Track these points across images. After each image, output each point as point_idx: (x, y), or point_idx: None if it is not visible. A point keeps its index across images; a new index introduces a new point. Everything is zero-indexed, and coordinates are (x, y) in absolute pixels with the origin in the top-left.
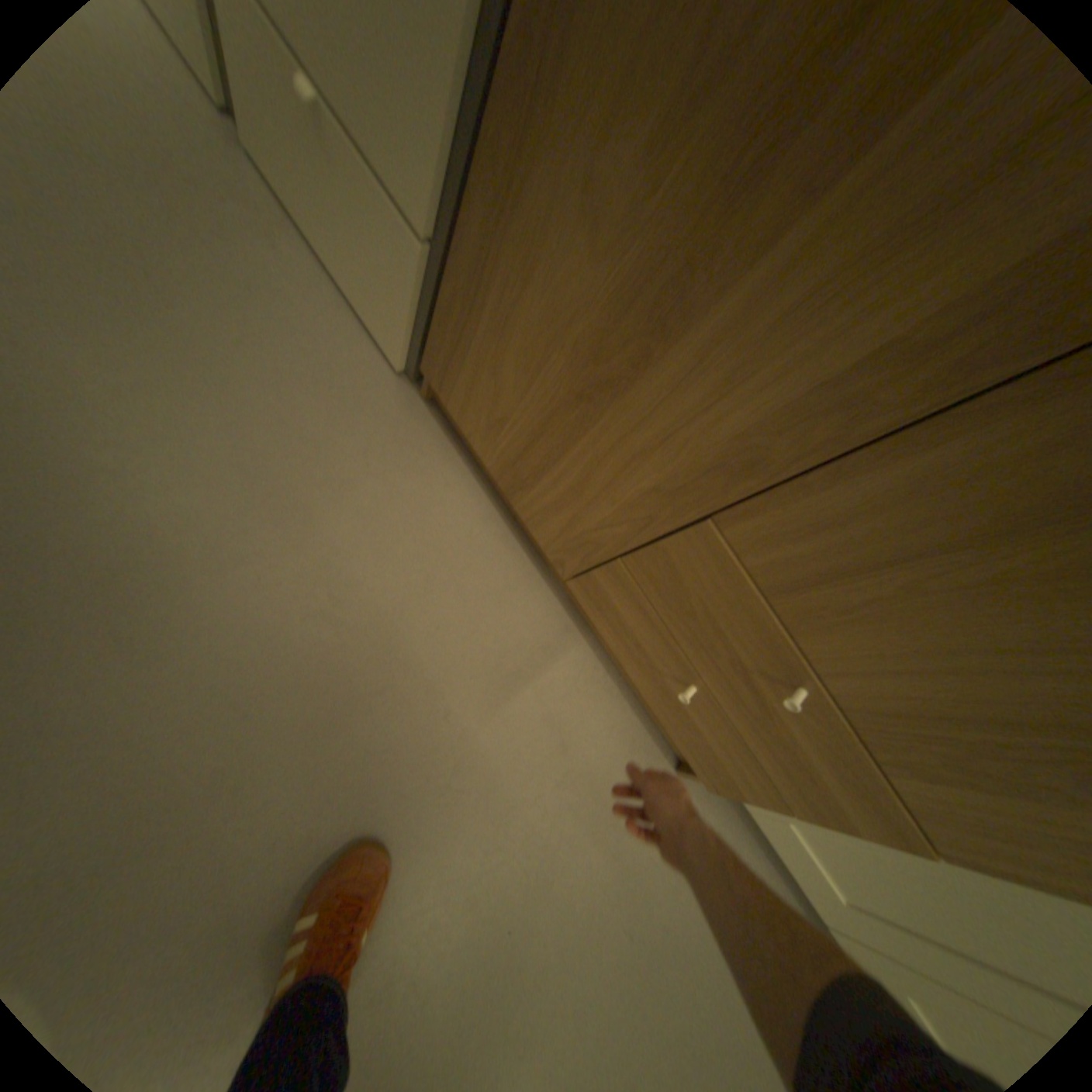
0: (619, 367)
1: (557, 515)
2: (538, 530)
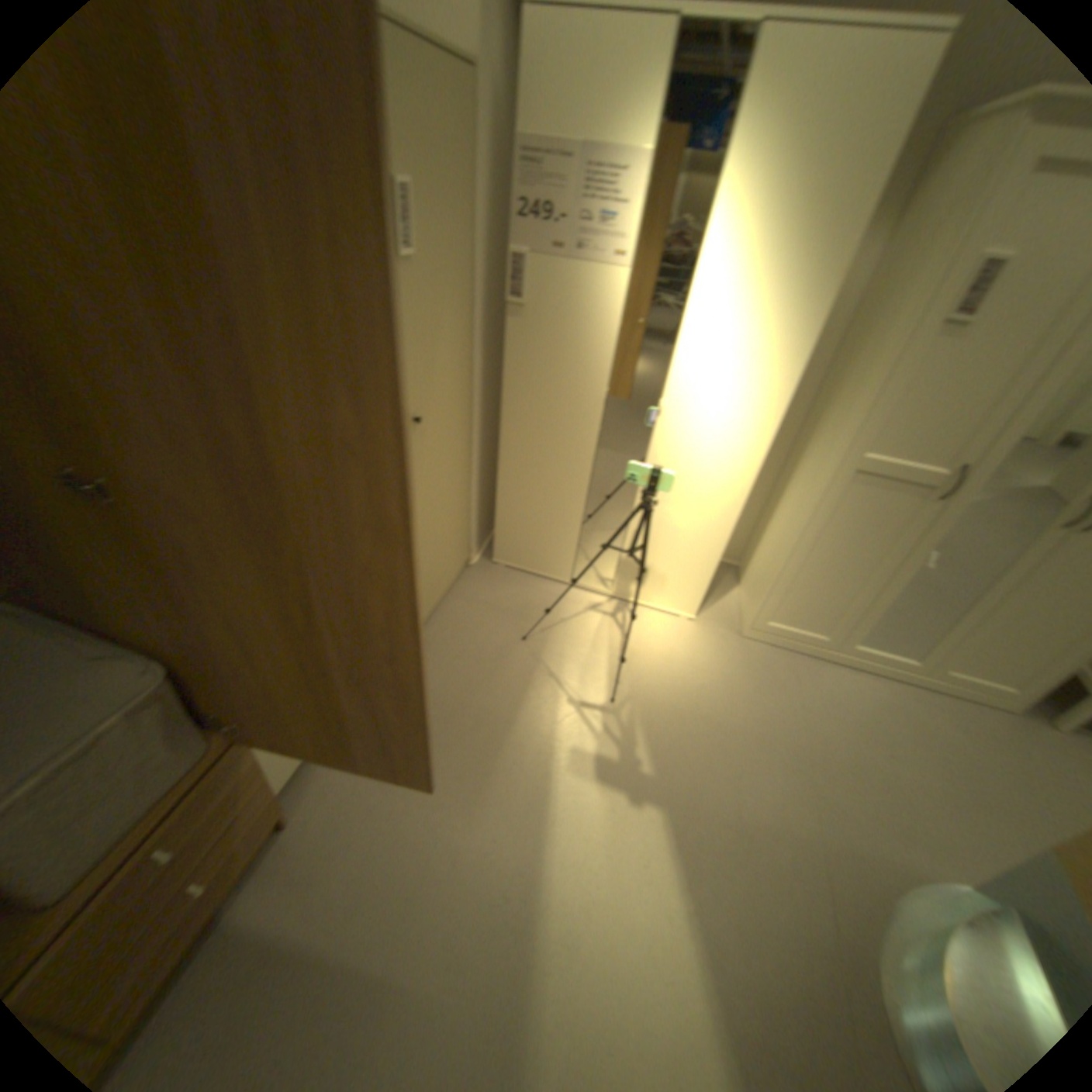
0: None
1: None
2: None
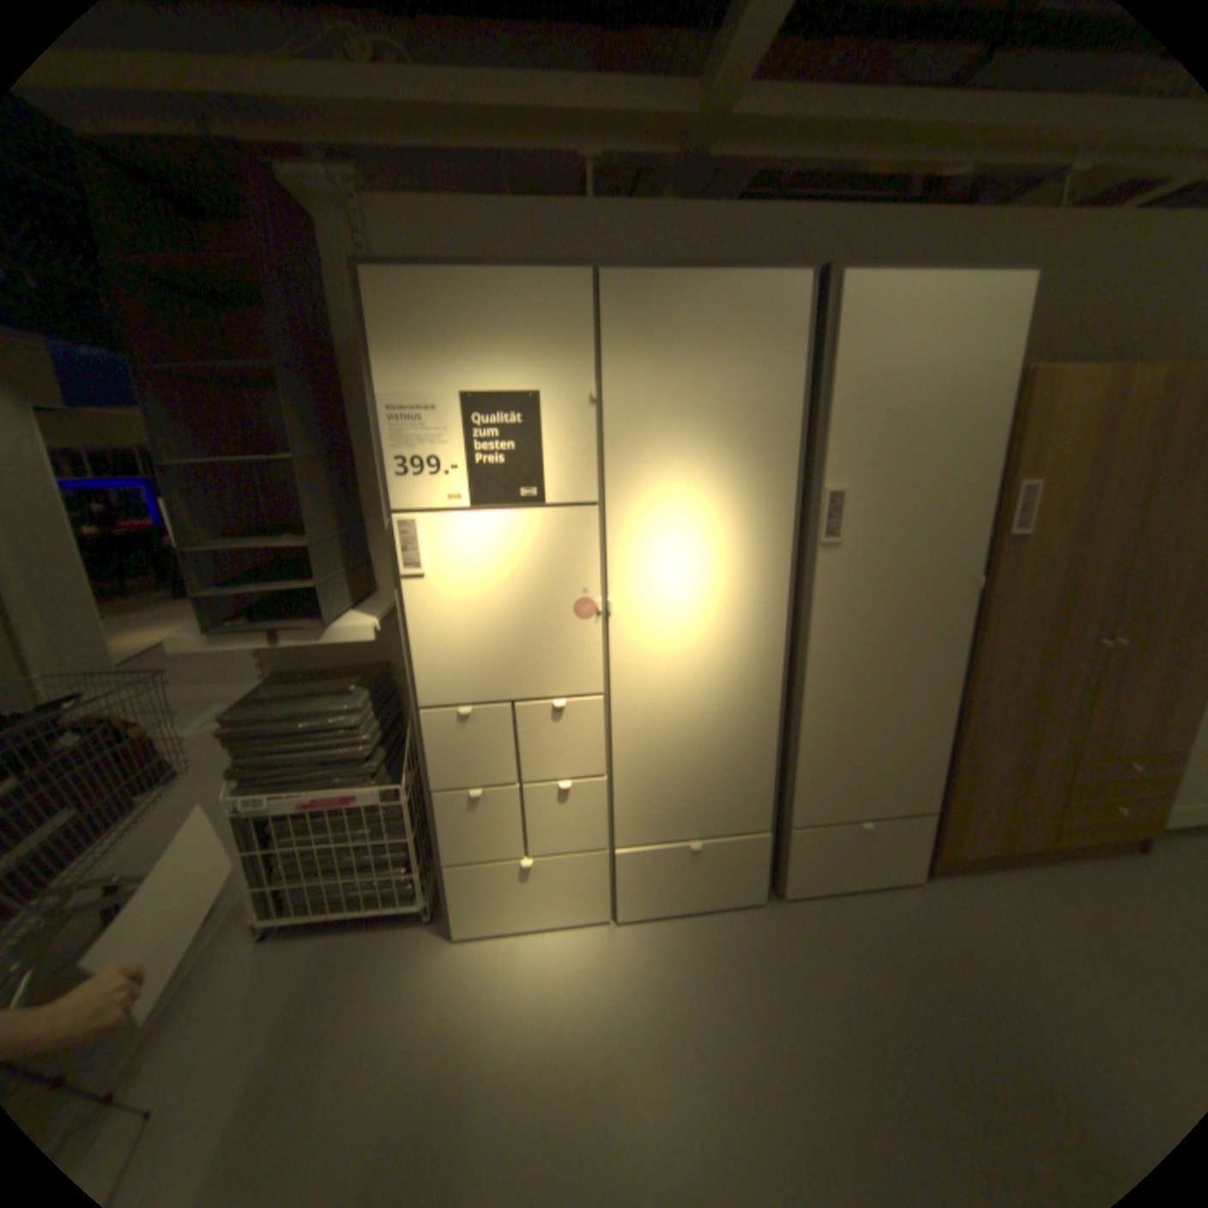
0: (1031, 769)
1: (1036, 833)
2: (1031, 852)
